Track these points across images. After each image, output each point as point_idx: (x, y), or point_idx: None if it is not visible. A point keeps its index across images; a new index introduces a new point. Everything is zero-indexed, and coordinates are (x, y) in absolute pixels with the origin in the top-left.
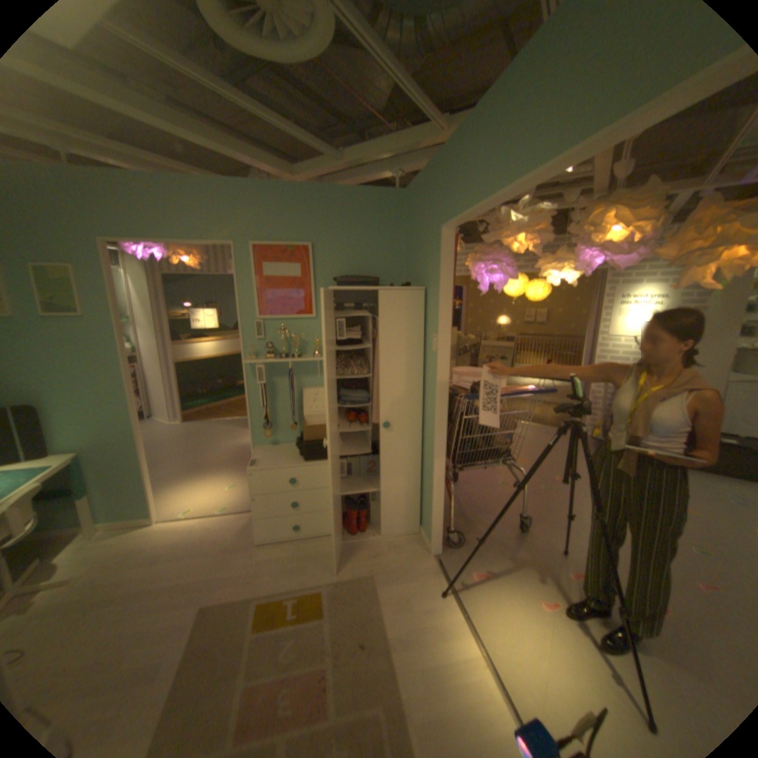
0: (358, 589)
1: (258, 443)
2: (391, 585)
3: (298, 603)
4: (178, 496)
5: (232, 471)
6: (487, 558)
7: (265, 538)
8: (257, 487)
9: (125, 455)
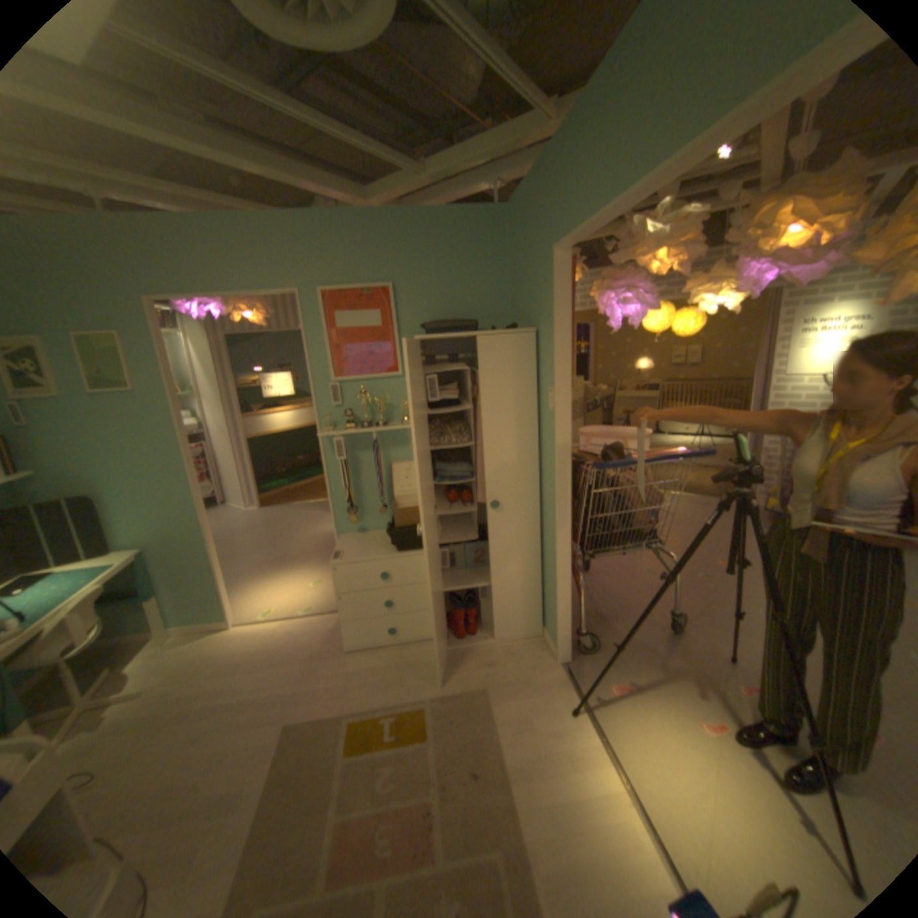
0: (468, 705)
1: (343, 531)
2: (509, 701)
3: (396, 722)
4: (256, 595)
5: (317, 564)
6: (630, 666)
7: (356, 644)
8: (342, 584)
9: (192, 550)
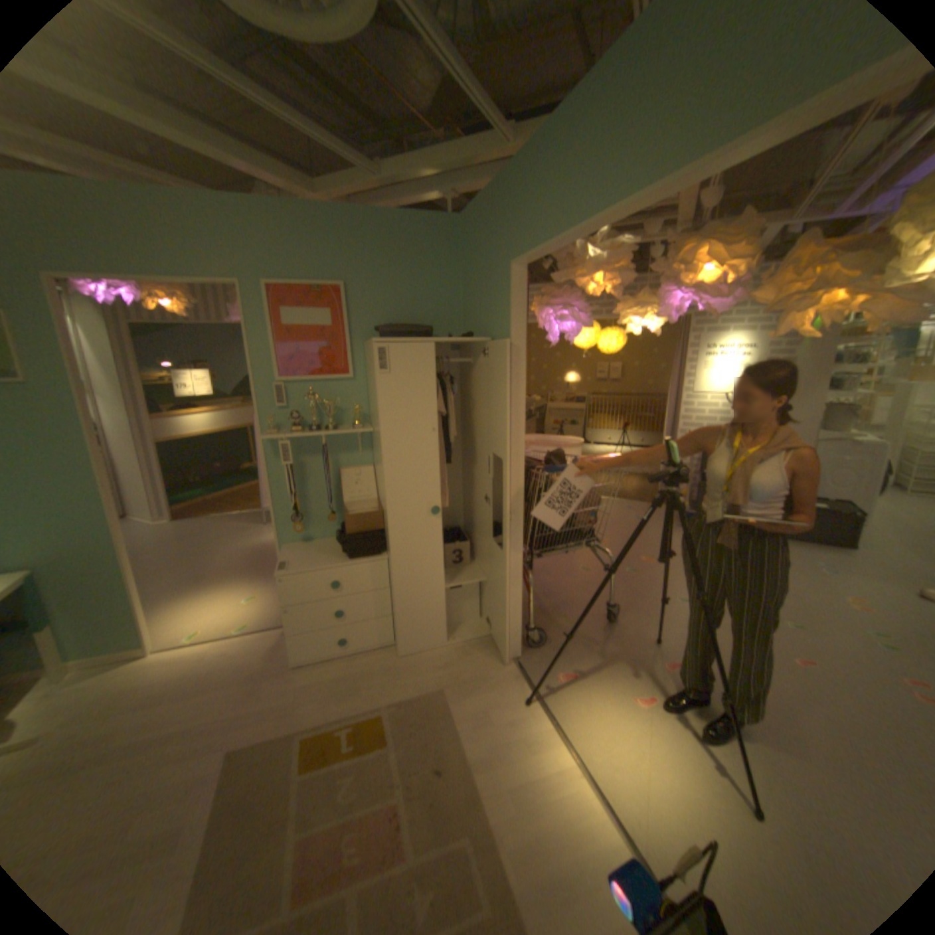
0: (425, 707)
1: (285, 541)
2: (465, 698)
3: (353, 732)
4: (177, 617)
5: (248, 579)
6: (572, 655)
7: (302, 658)
8: (288, 596)
9: (101, 568)
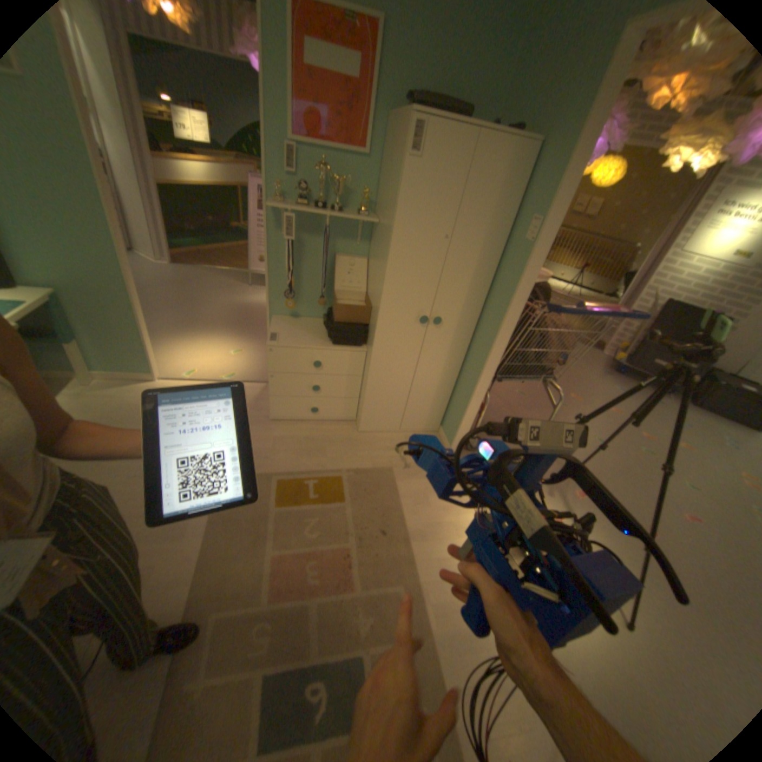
0: (377, 478)
1: (275, 312)
2: (410, 478)
3: (319, 483)
4: (178, 352)
5: (236, 333)
6: None
7: (281, 414)
8: (276, 364)
9: (115, 300)
